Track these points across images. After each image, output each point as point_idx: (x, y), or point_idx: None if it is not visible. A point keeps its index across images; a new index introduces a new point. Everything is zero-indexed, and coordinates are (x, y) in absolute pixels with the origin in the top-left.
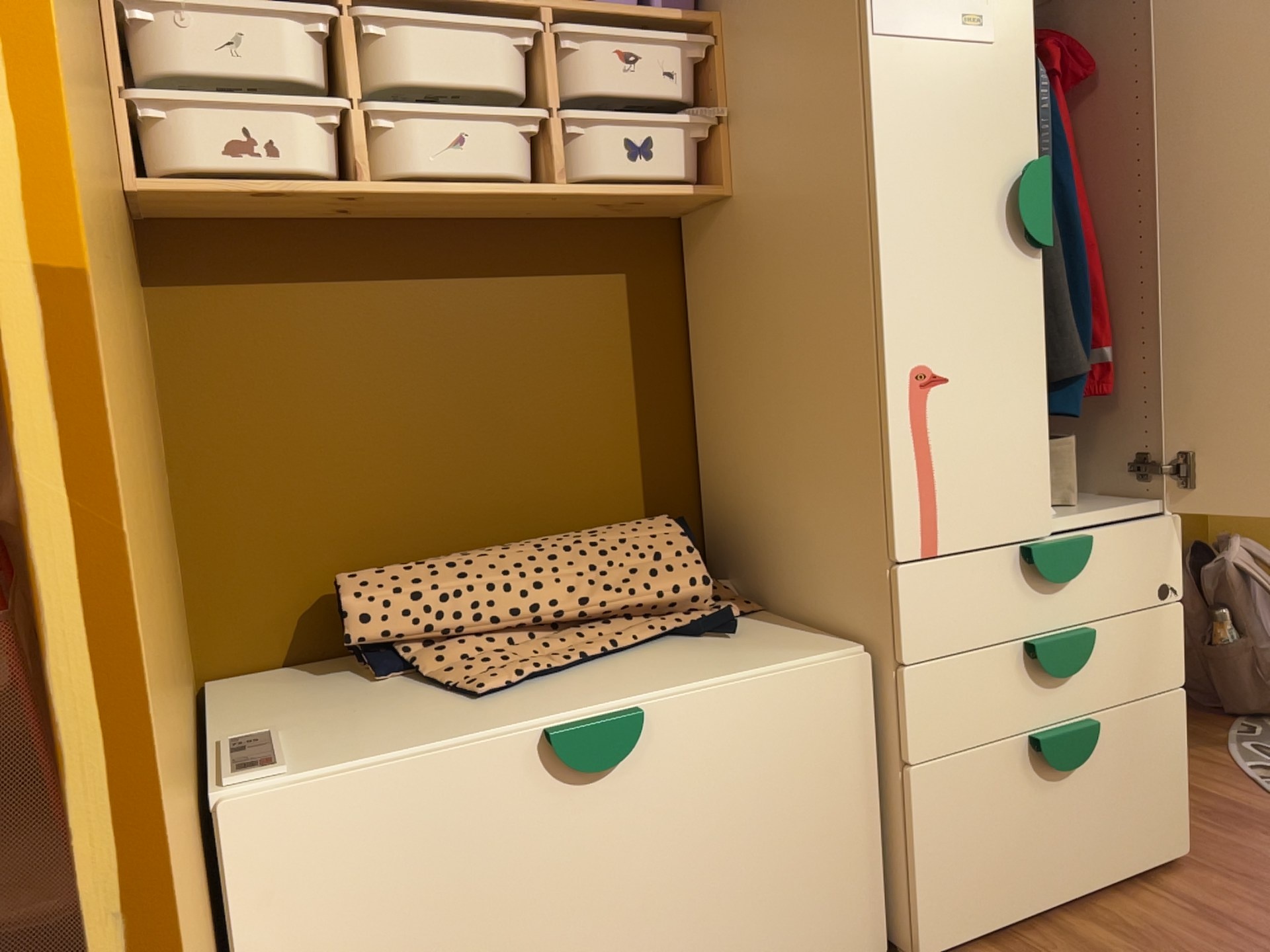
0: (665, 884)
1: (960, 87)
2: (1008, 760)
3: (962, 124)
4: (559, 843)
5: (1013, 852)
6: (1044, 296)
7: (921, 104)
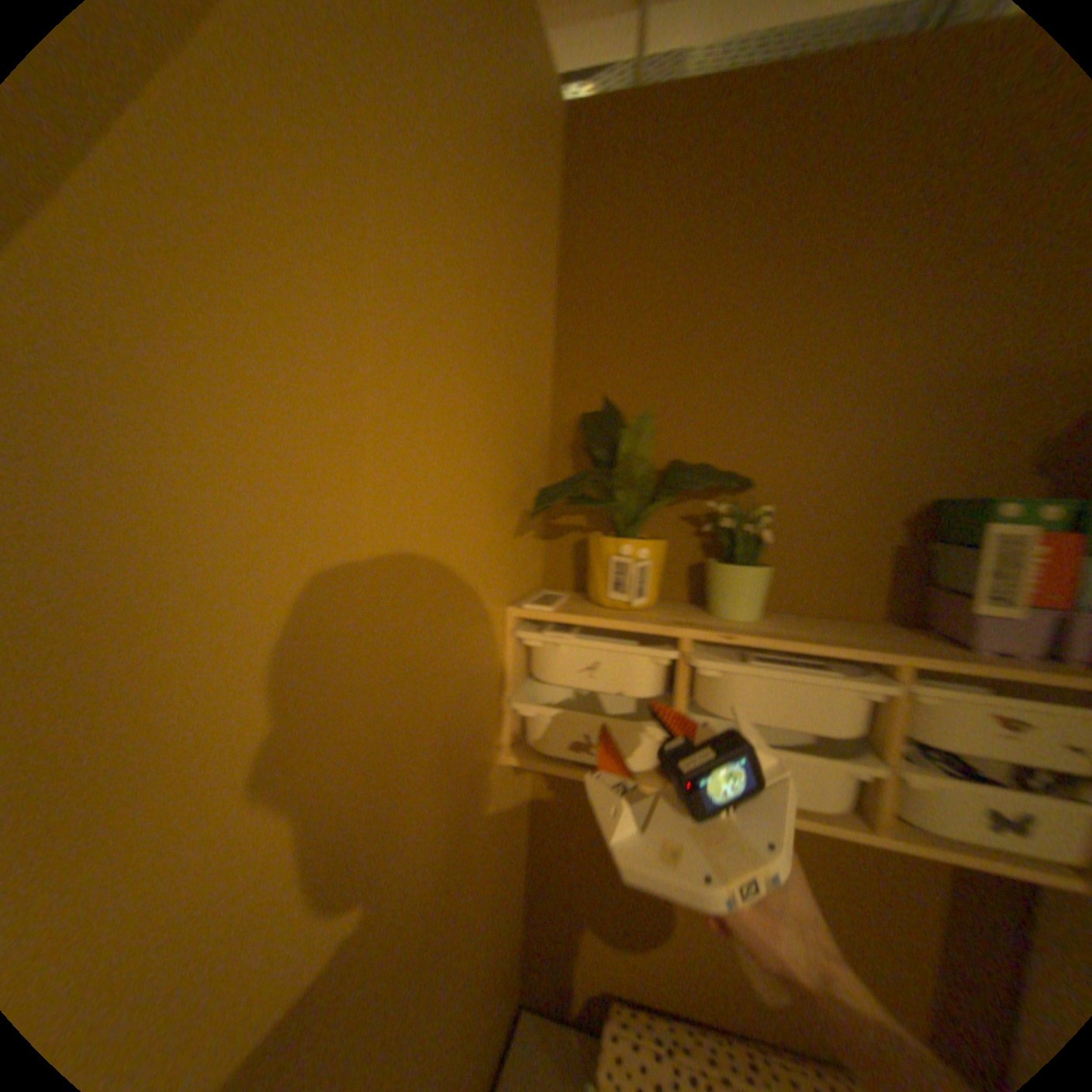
0: None
1: None
2: None
3: None
4: None
5: None
6: None
7: None
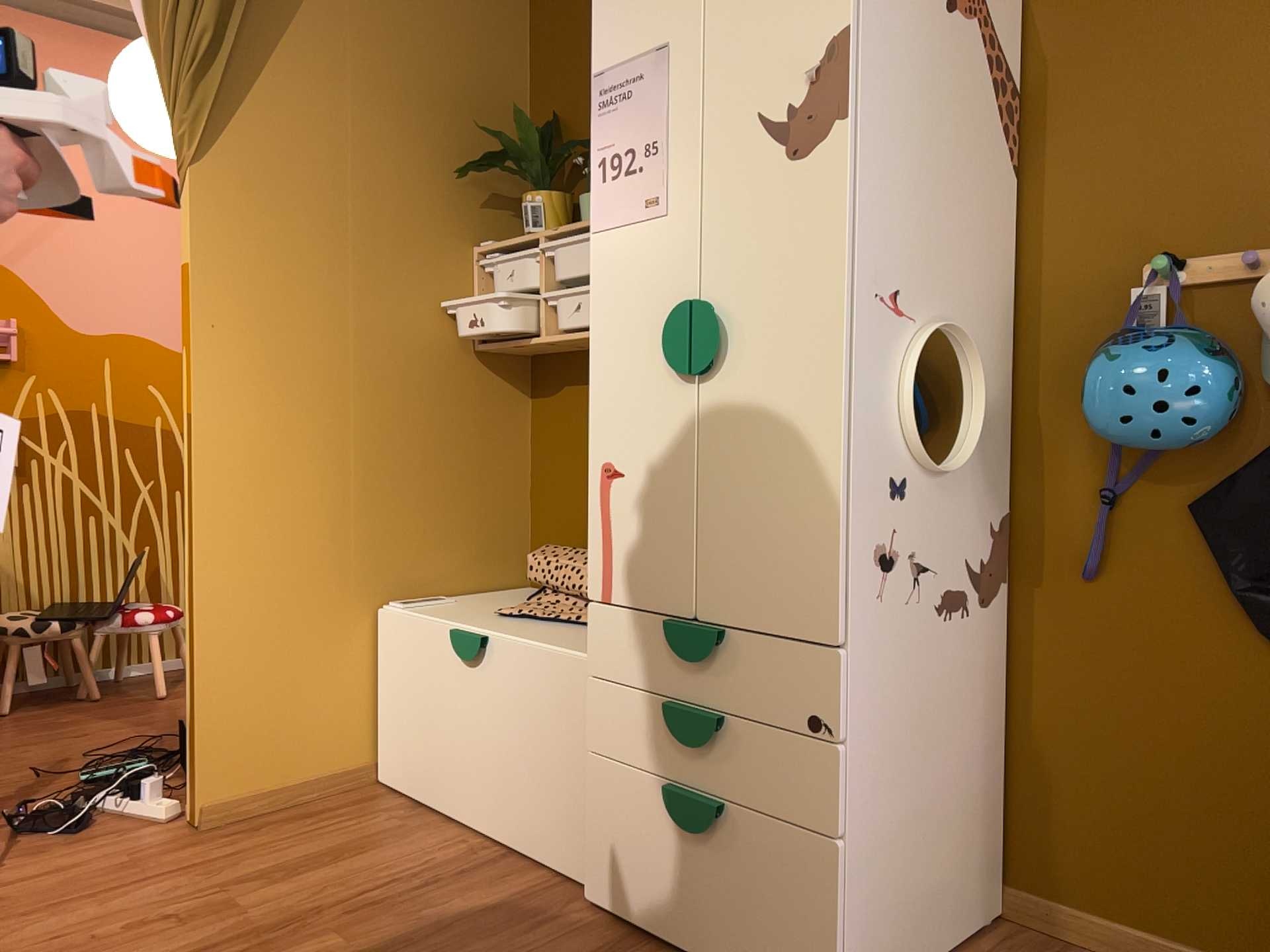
0: (492, 744)
1: (642, 254)
2: (651, 793)
3: (642, 281)
4: (457, 690)
5: (650, 873)
6: (697, 414)
7: (616, 273)
